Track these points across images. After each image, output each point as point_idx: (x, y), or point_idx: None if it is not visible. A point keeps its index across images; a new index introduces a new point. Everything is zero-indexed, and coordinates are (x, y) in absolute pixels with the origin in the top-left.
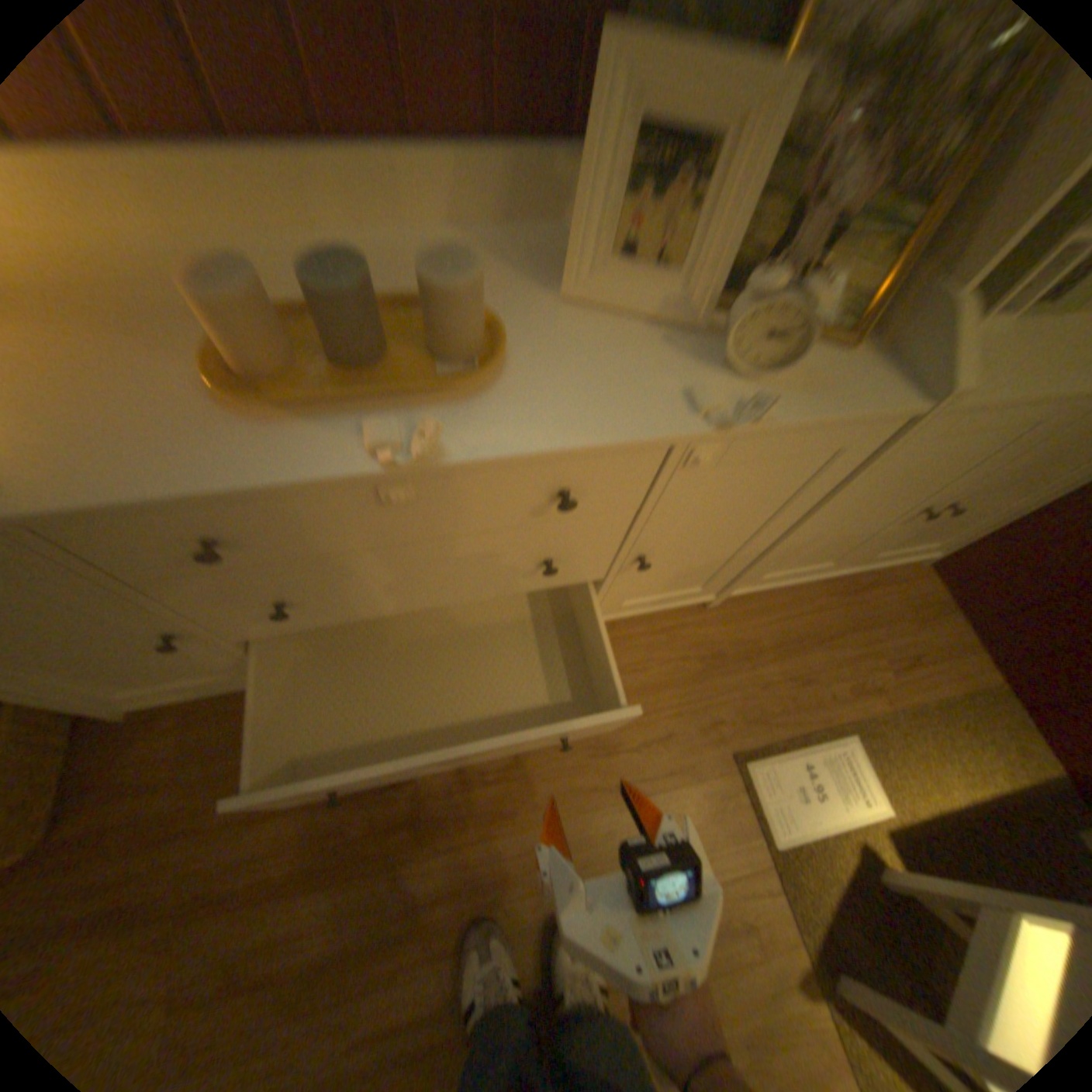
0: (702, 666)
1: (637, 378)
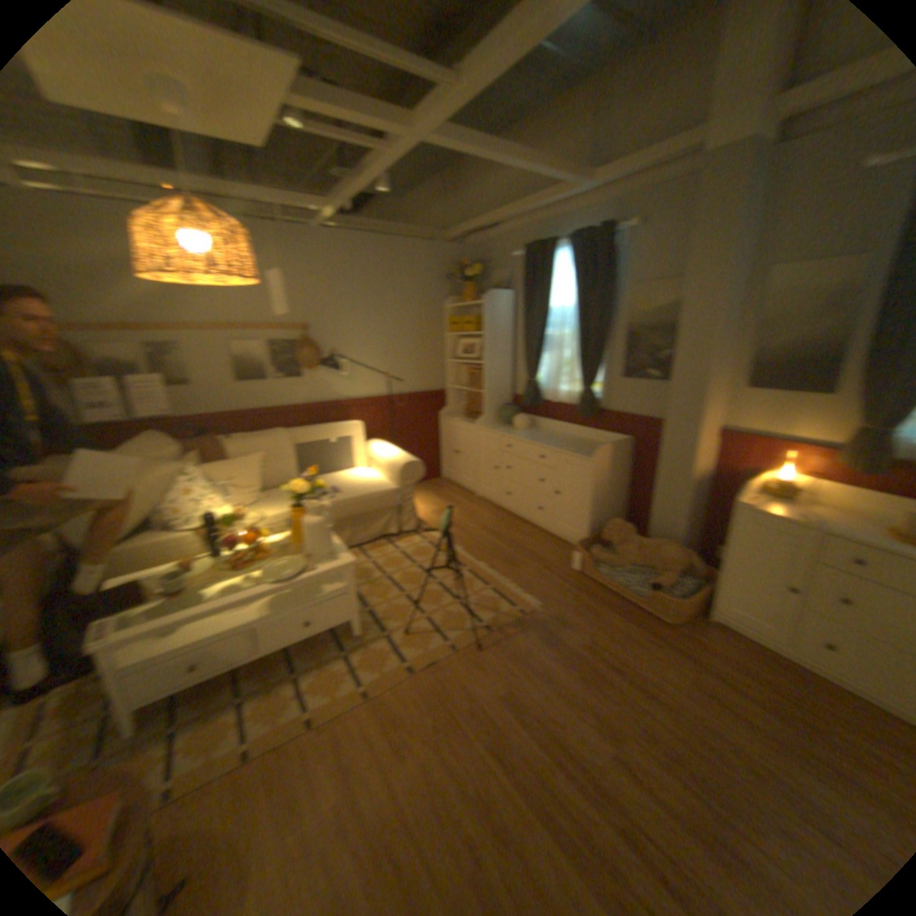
0: None
1: None
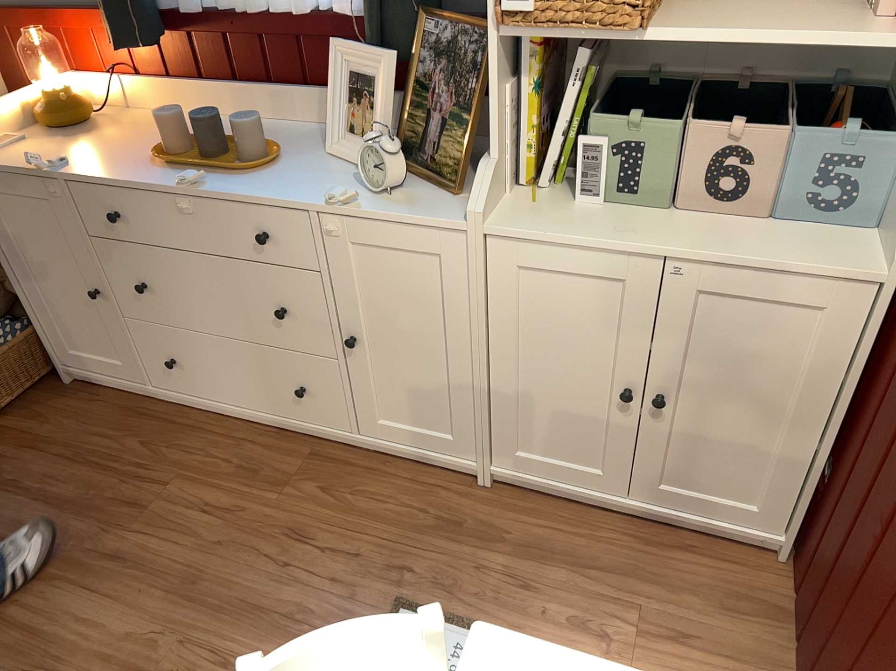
0: (435, 521)
1: (319, 186)
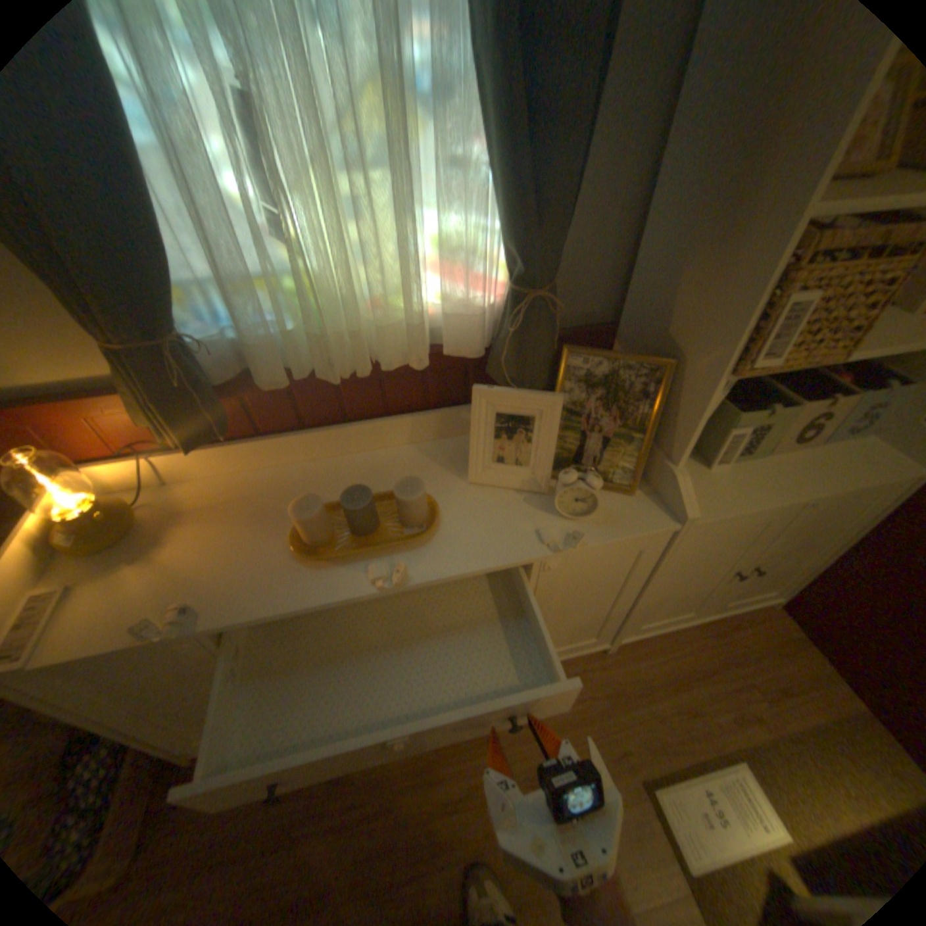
0: (609, 705)
1: (509, 527)
